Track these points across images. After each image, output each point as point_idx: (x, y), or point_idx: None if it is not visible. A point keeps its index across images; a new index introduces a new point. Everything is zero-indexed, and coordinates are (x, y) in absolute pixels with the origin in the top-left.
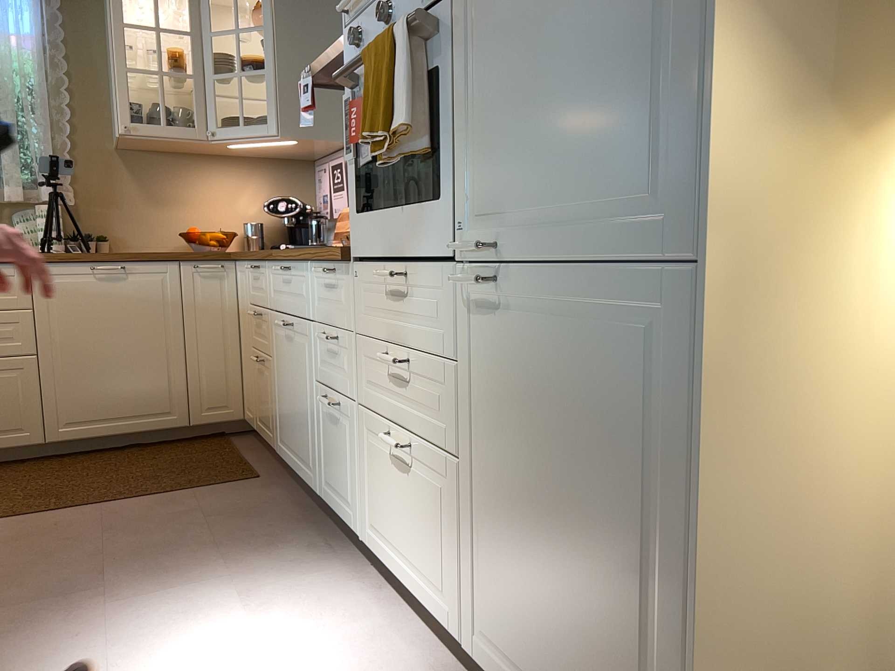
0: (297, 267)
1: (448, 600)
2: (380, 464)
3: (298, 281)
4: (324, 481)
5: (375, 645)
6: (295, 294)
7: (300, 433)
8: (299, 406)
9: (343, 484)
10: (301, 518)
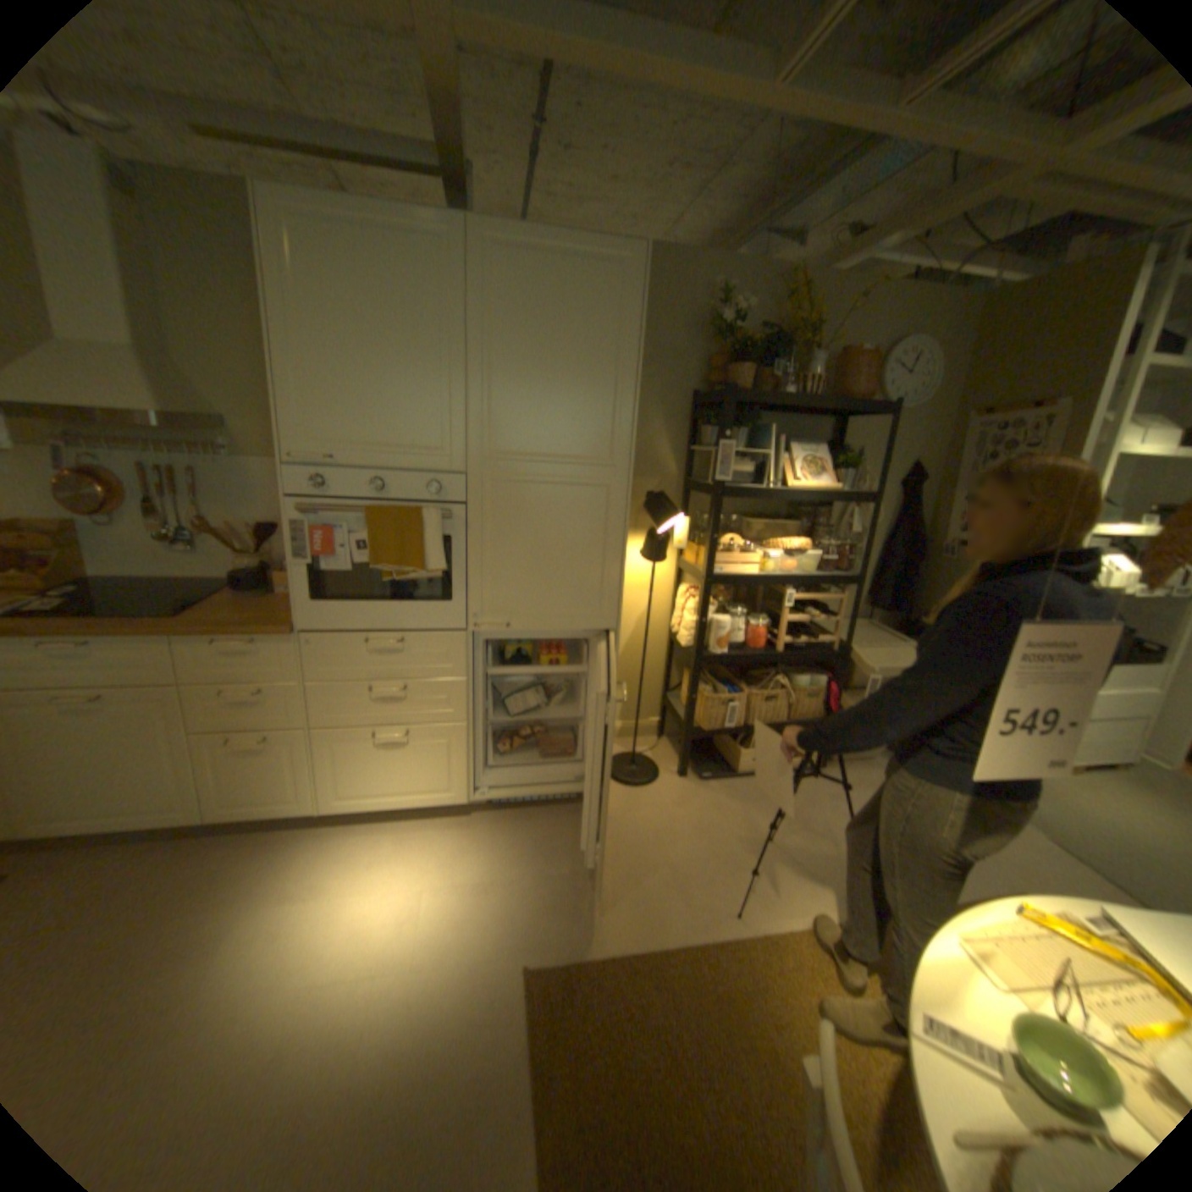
0: (117, 643)
1: (447, 790)
2: (353, 755)
3: (120, 655)
4: (215, 807)
5: (400, 846)
6: (106, 668)
7: (133, 791)
8: (128, 768)
9: (272, 793)
10: (174, 855)
